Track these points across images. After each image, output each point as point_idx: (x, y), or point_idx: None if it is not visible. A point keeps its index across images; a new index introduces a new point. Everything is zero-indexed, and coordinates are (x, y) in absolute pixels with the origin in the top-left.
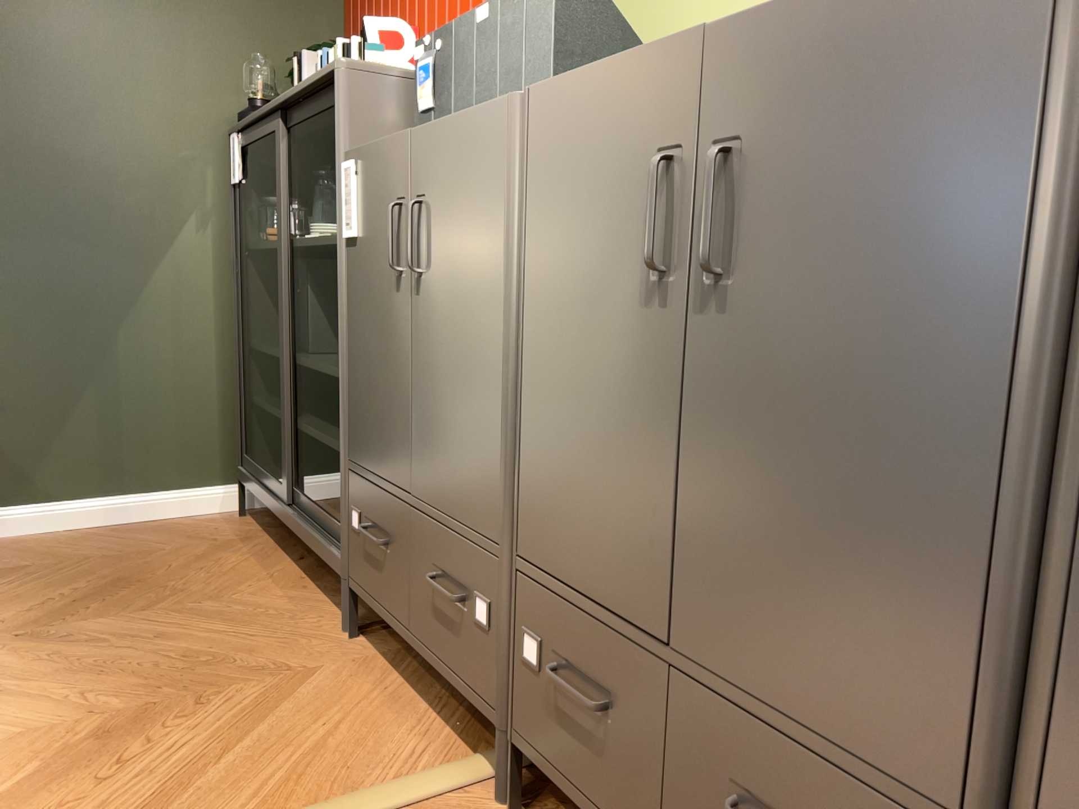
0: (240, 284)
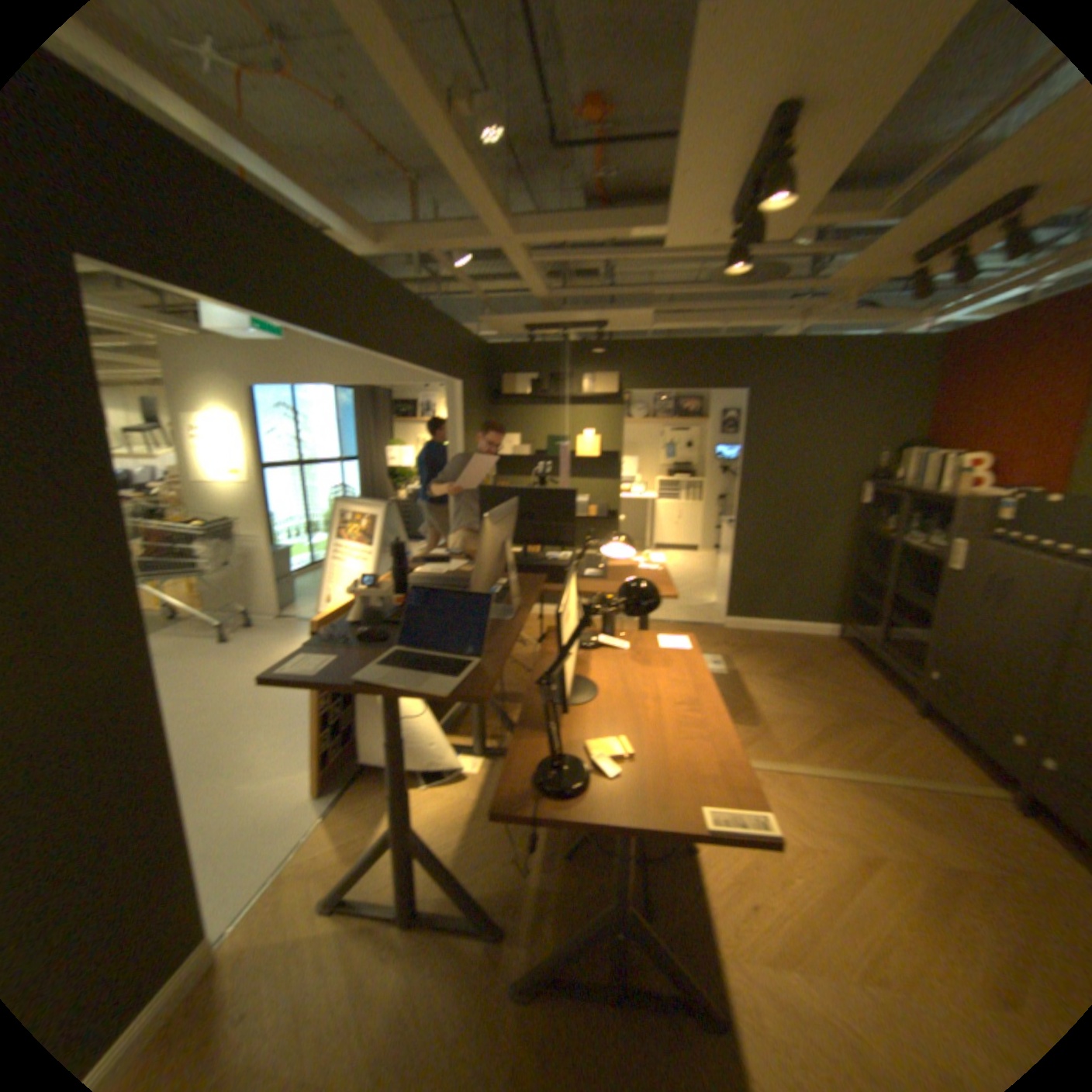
0: (859, 544)
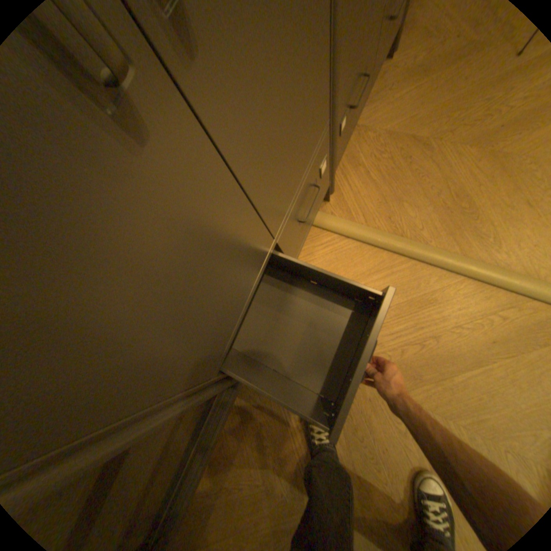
0: None
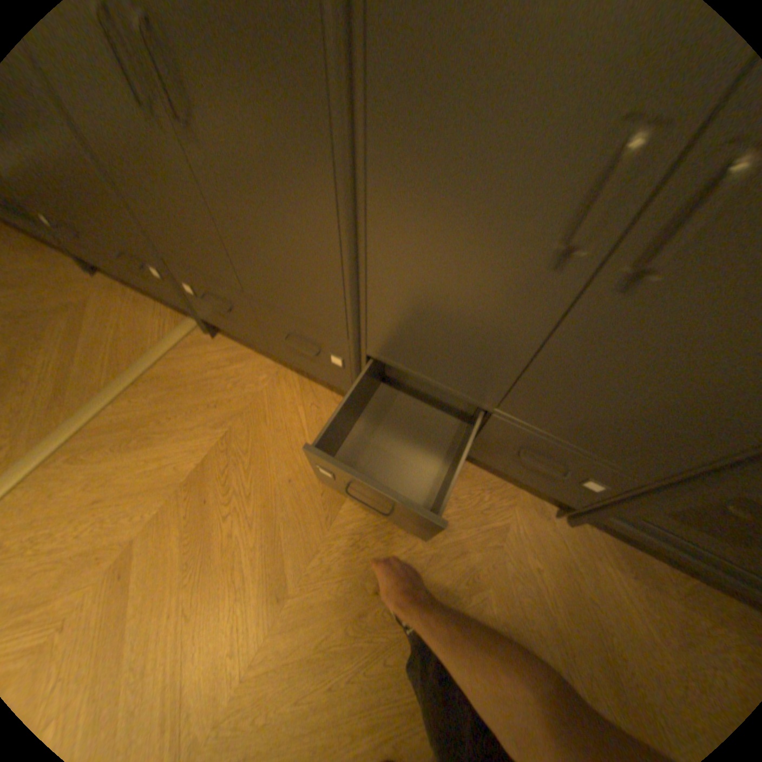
0: None
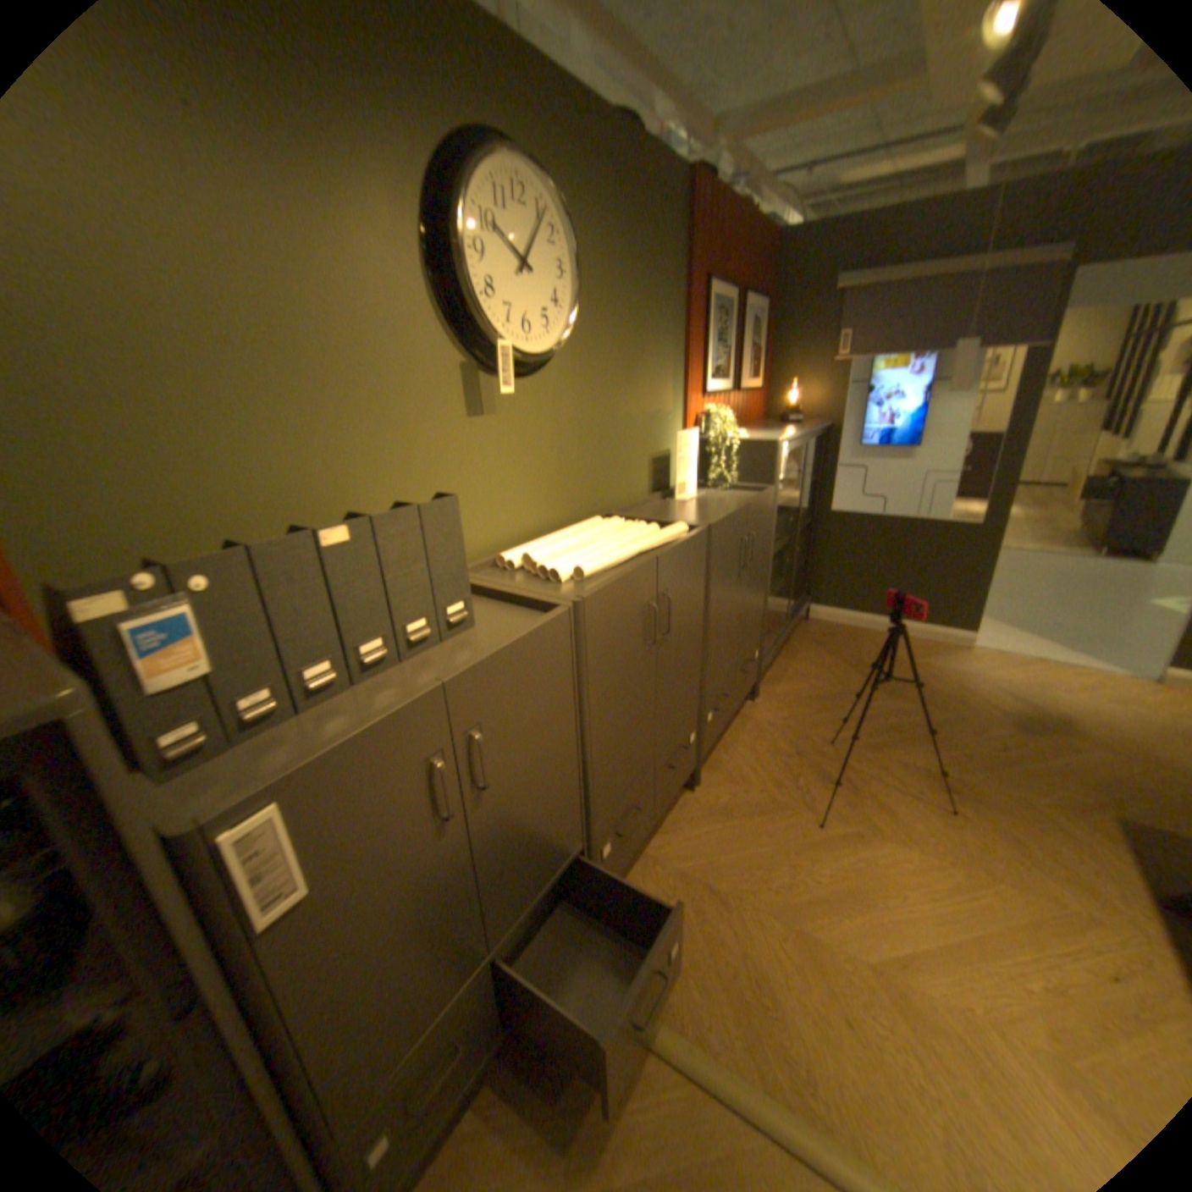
0: None
